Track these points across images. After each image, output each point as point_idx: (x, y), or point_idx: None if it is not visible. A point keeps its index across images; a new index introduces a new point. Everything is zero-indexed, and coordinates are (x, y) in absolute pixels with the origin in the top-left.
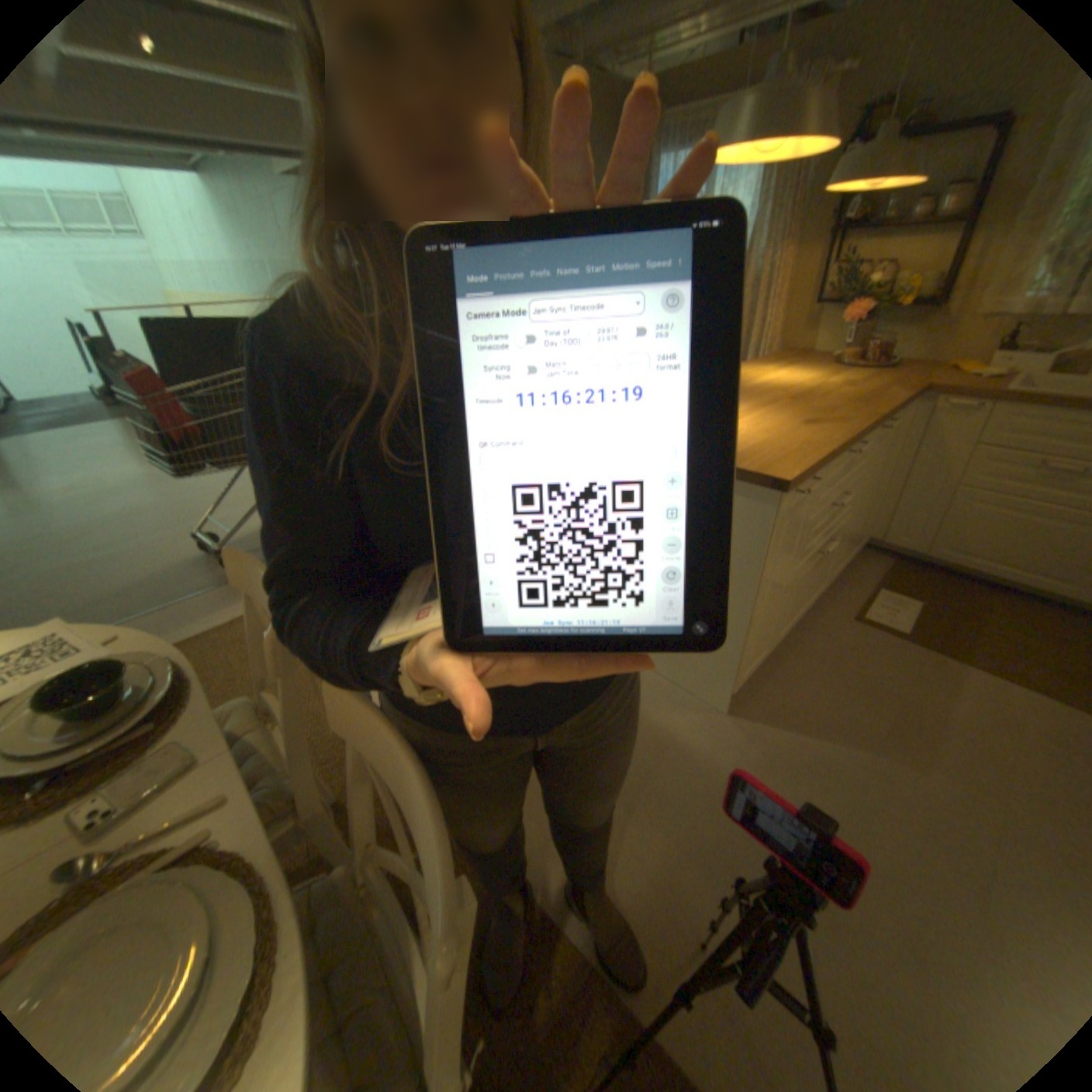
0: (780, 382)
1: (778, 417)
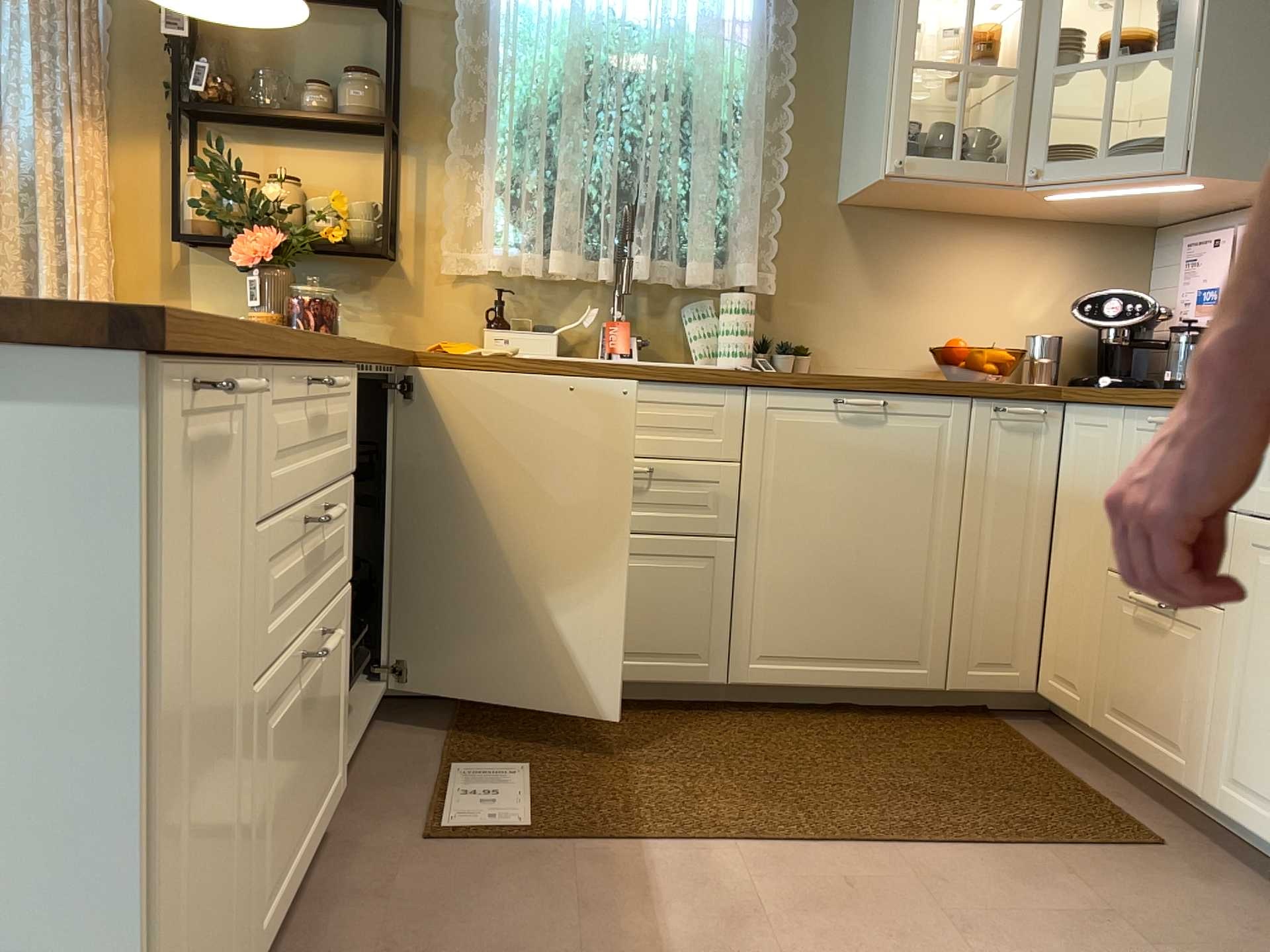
0: None
1: None
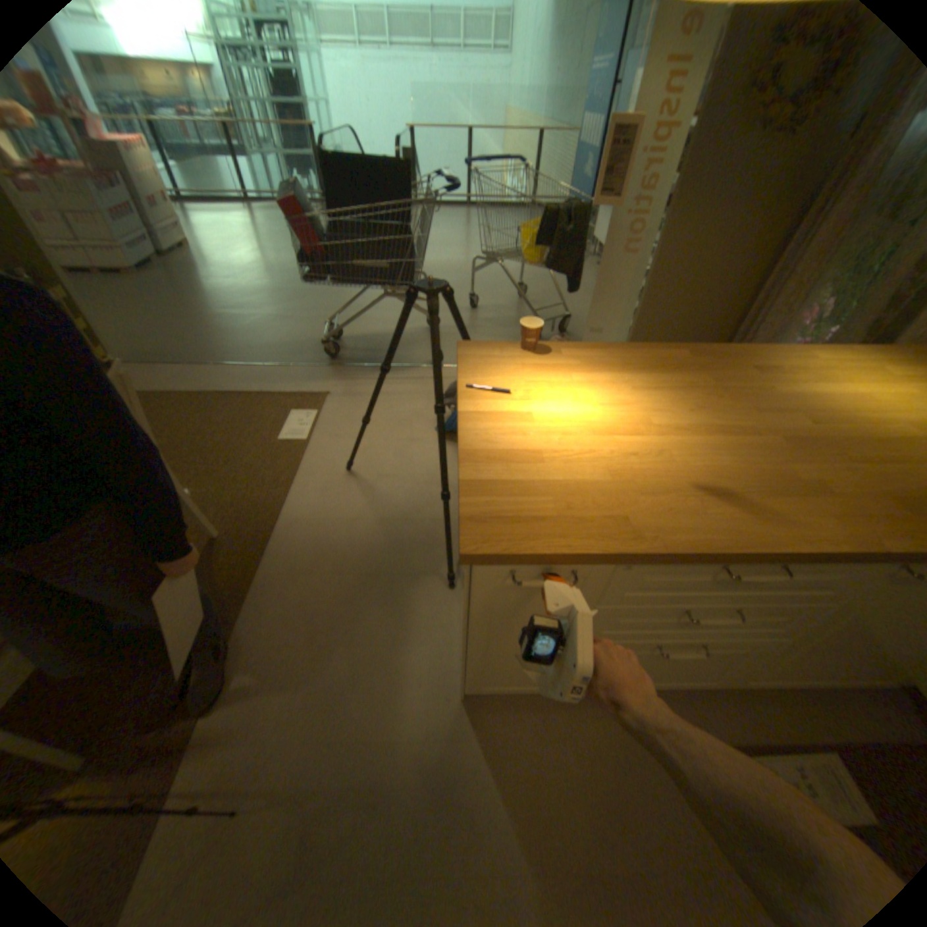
0: (858, 404)
1: (690, 461)
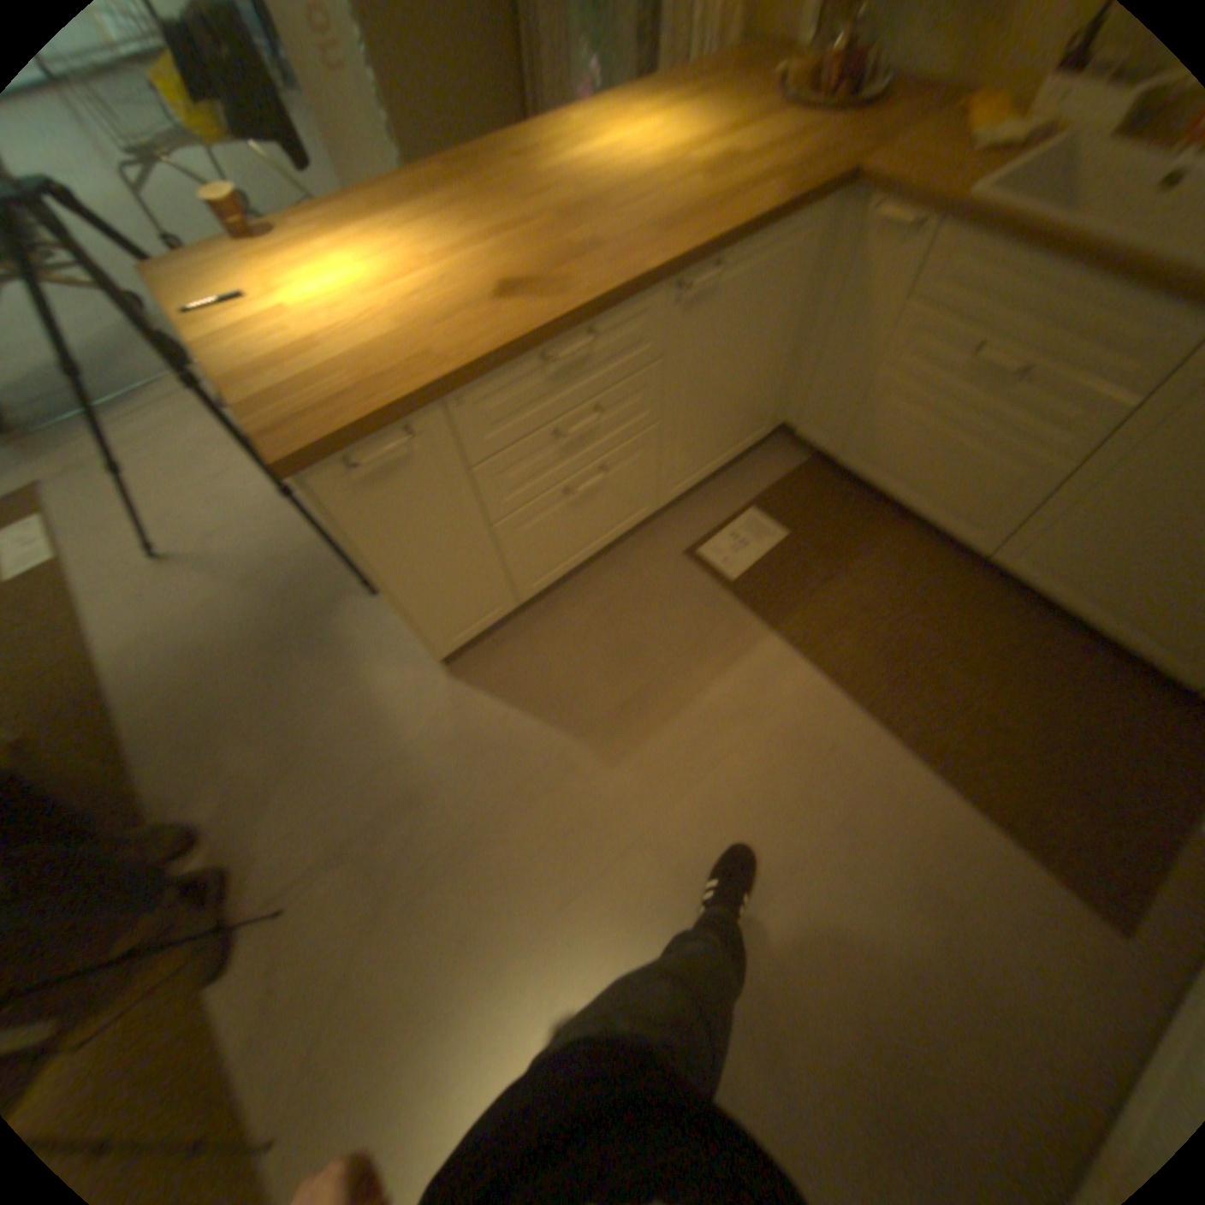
0: (609, 158)
1: (469, 276)
